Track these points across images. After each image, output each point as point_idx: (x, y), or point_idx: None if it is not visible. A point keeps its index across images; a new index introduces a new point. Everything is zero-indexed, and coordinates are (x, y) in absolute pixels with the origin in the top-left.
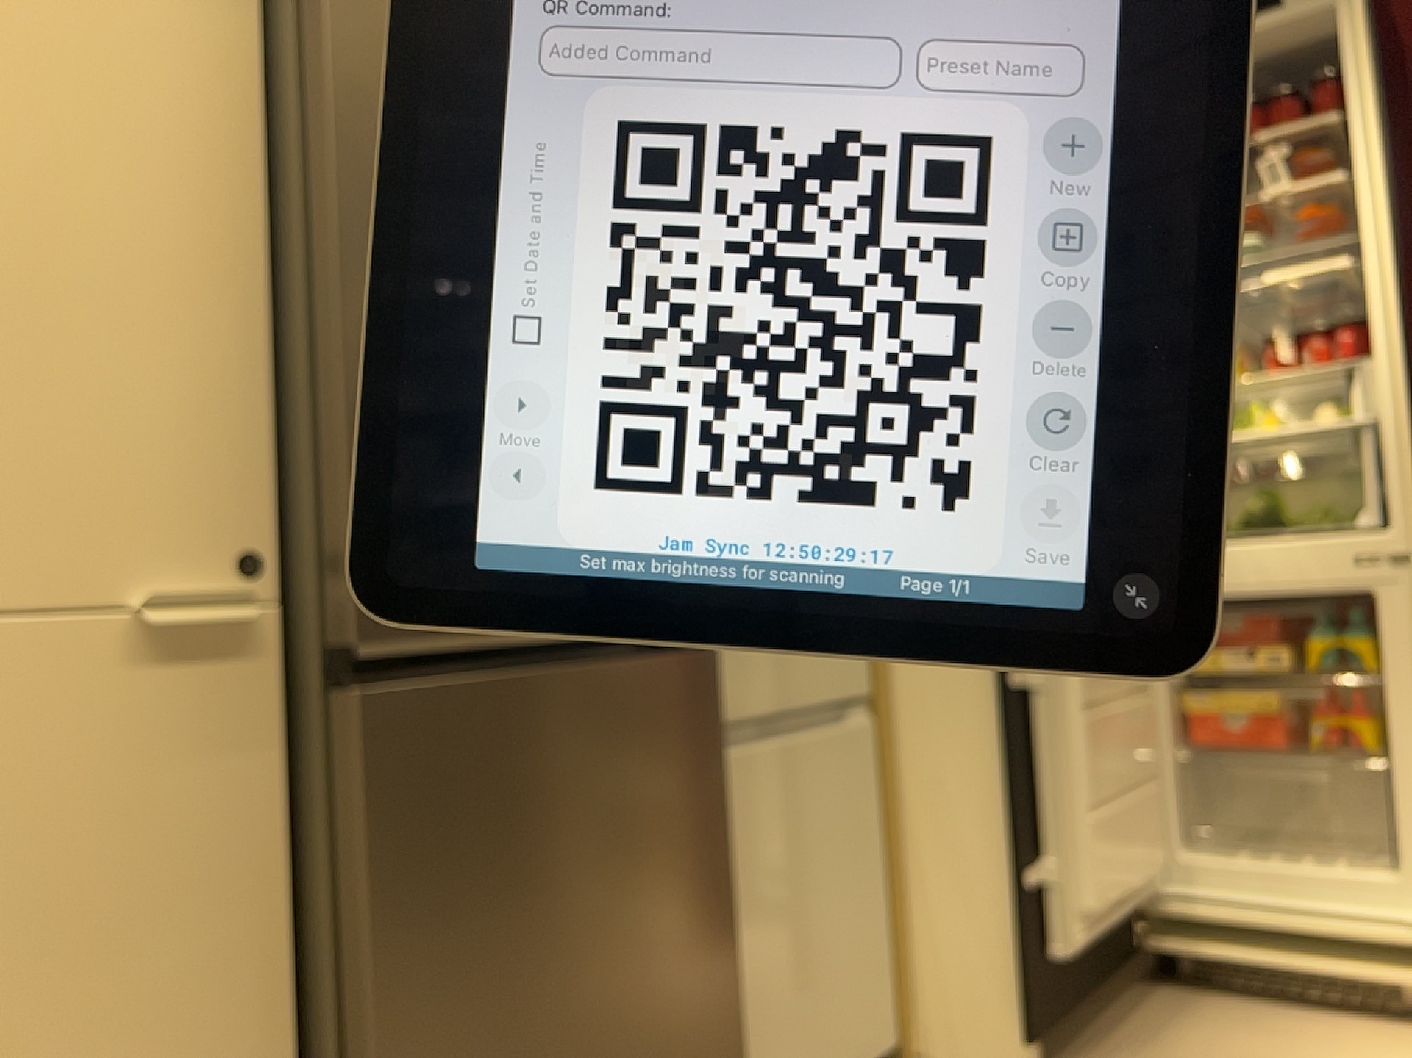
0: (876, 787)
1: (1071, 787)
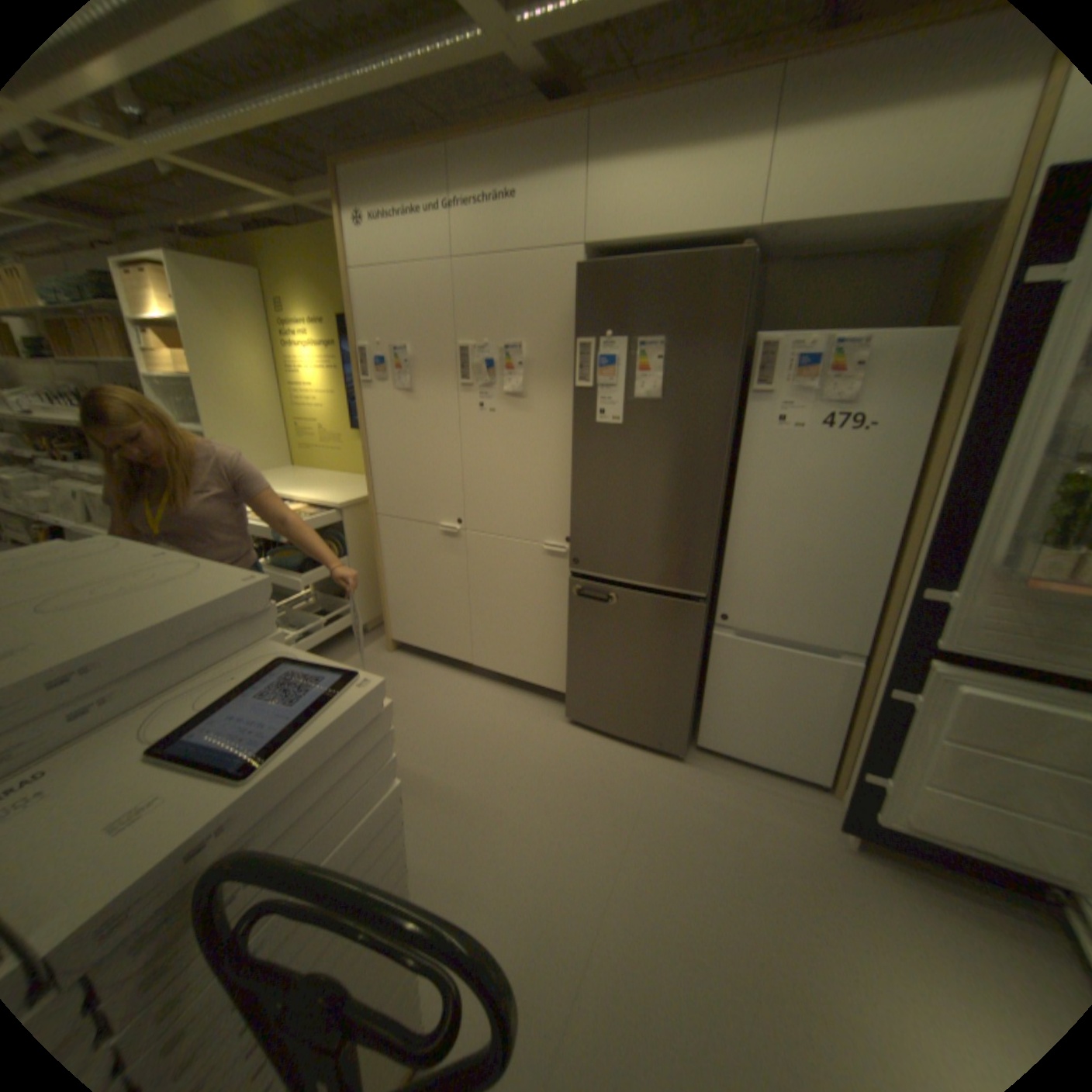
0: (863, 694)
1: (924, 765)
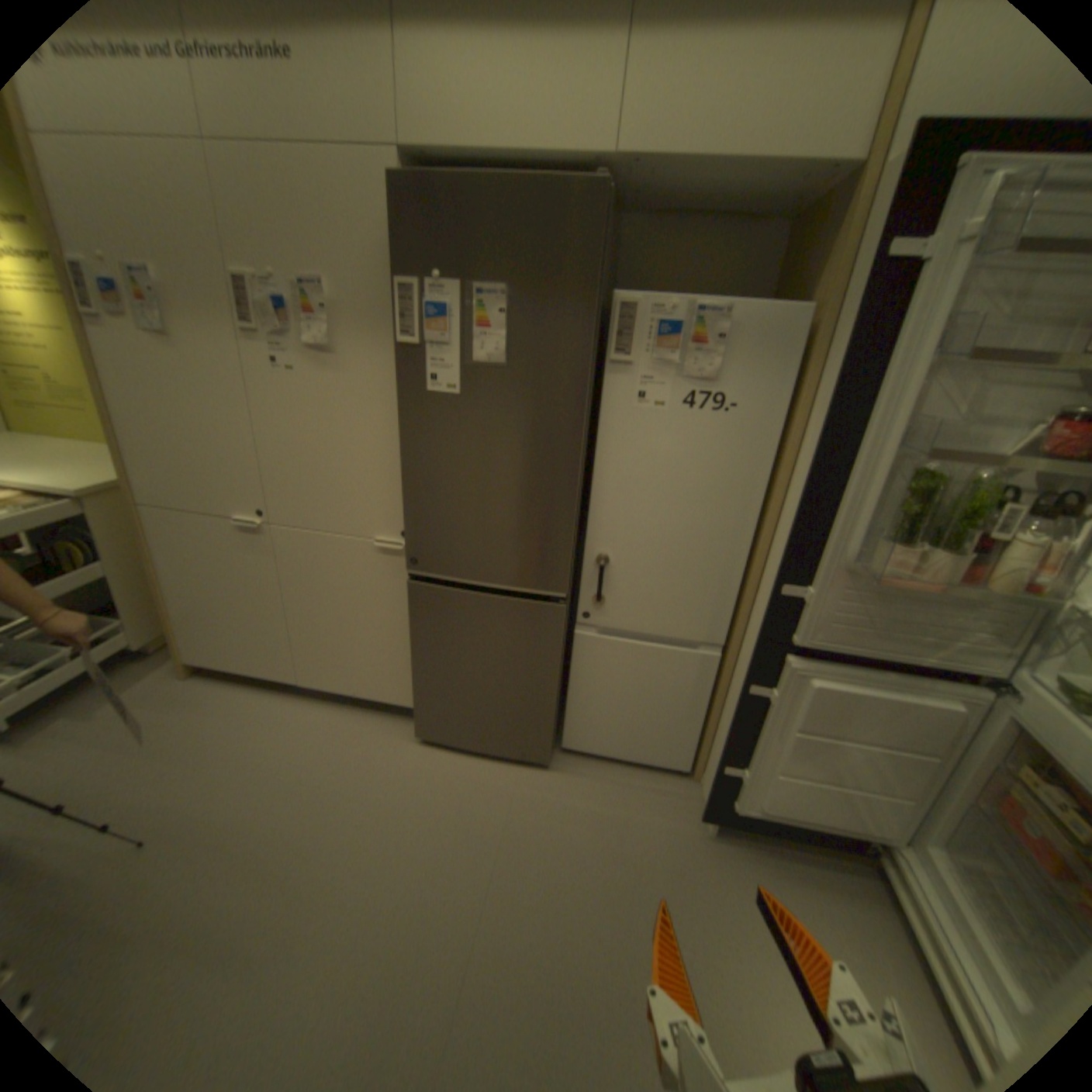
0: (719, 680)
1: (777, 755)
